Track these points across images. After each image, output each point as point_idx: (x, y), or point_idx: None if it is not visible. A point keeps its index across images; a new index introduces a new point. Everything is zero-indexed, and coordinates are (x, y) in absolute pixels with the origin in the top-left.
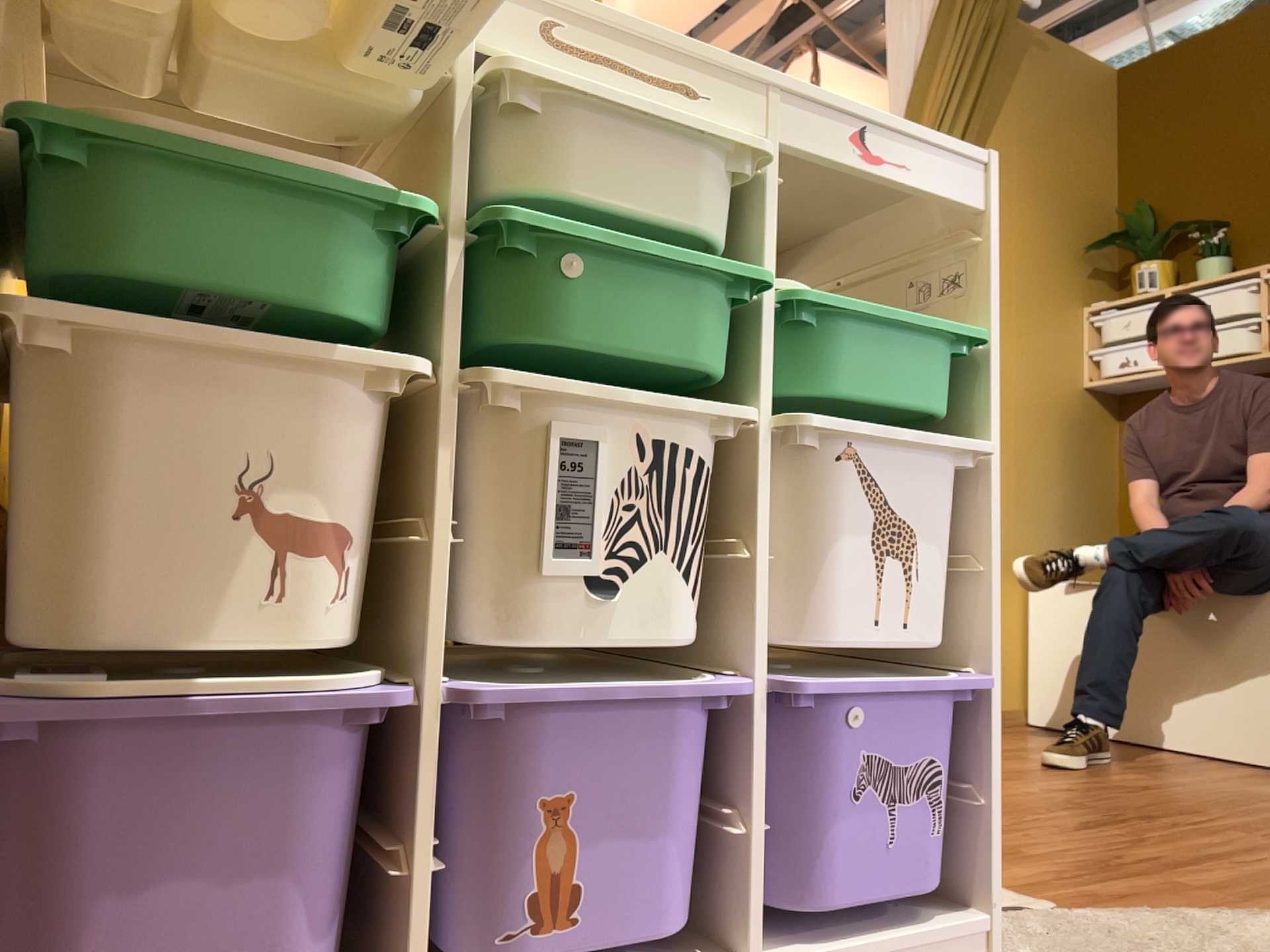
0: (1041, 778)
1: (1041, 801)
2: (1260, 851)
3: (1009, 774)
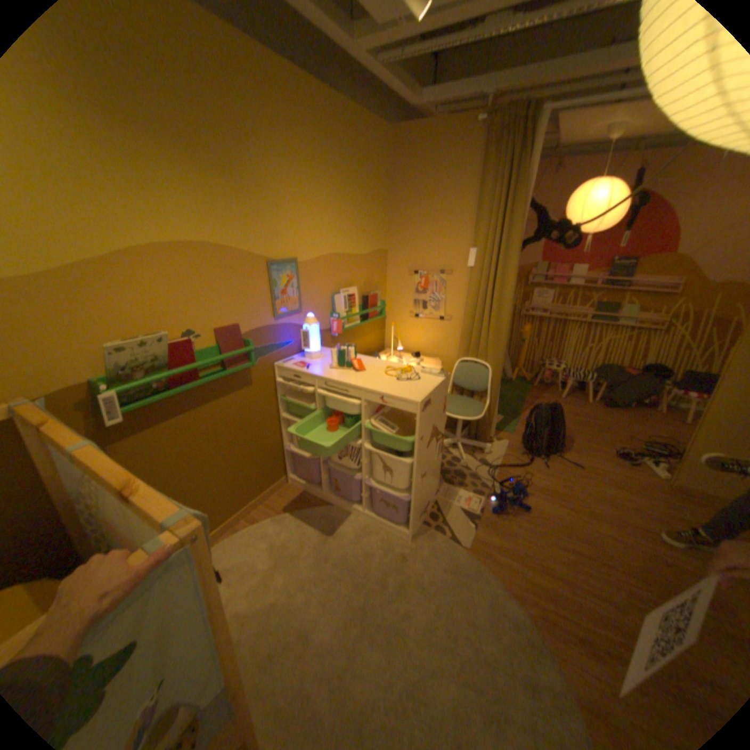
0: (626, 535)
1: (584, 538)
2: (593, 601)
3: (617, 526)
